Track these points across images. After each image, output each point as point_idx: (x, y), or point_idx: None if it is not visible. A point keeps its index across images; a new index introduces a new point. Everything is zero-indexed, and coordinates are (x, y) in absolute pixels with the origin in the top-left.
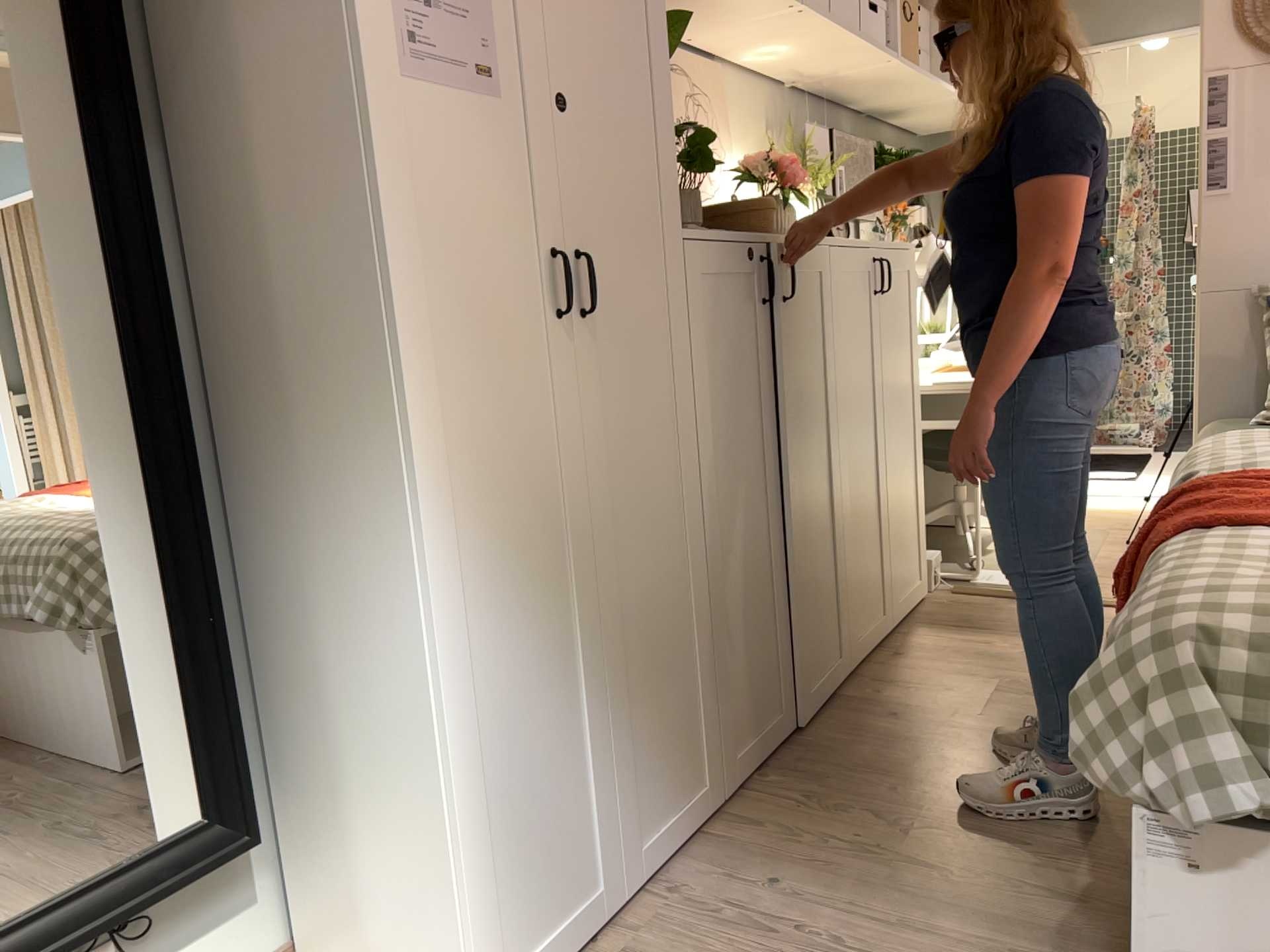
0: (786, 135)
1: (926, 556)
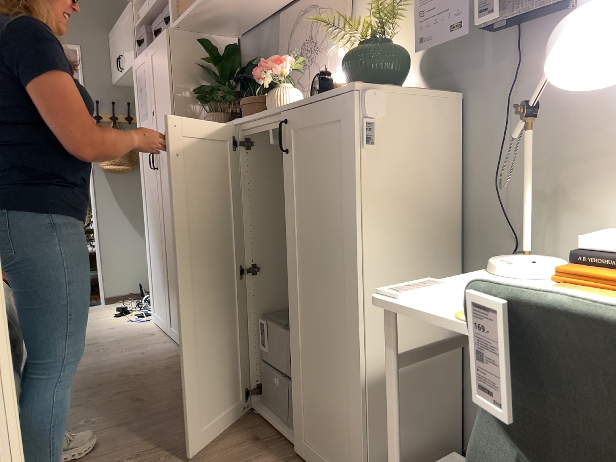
0: None
1: None
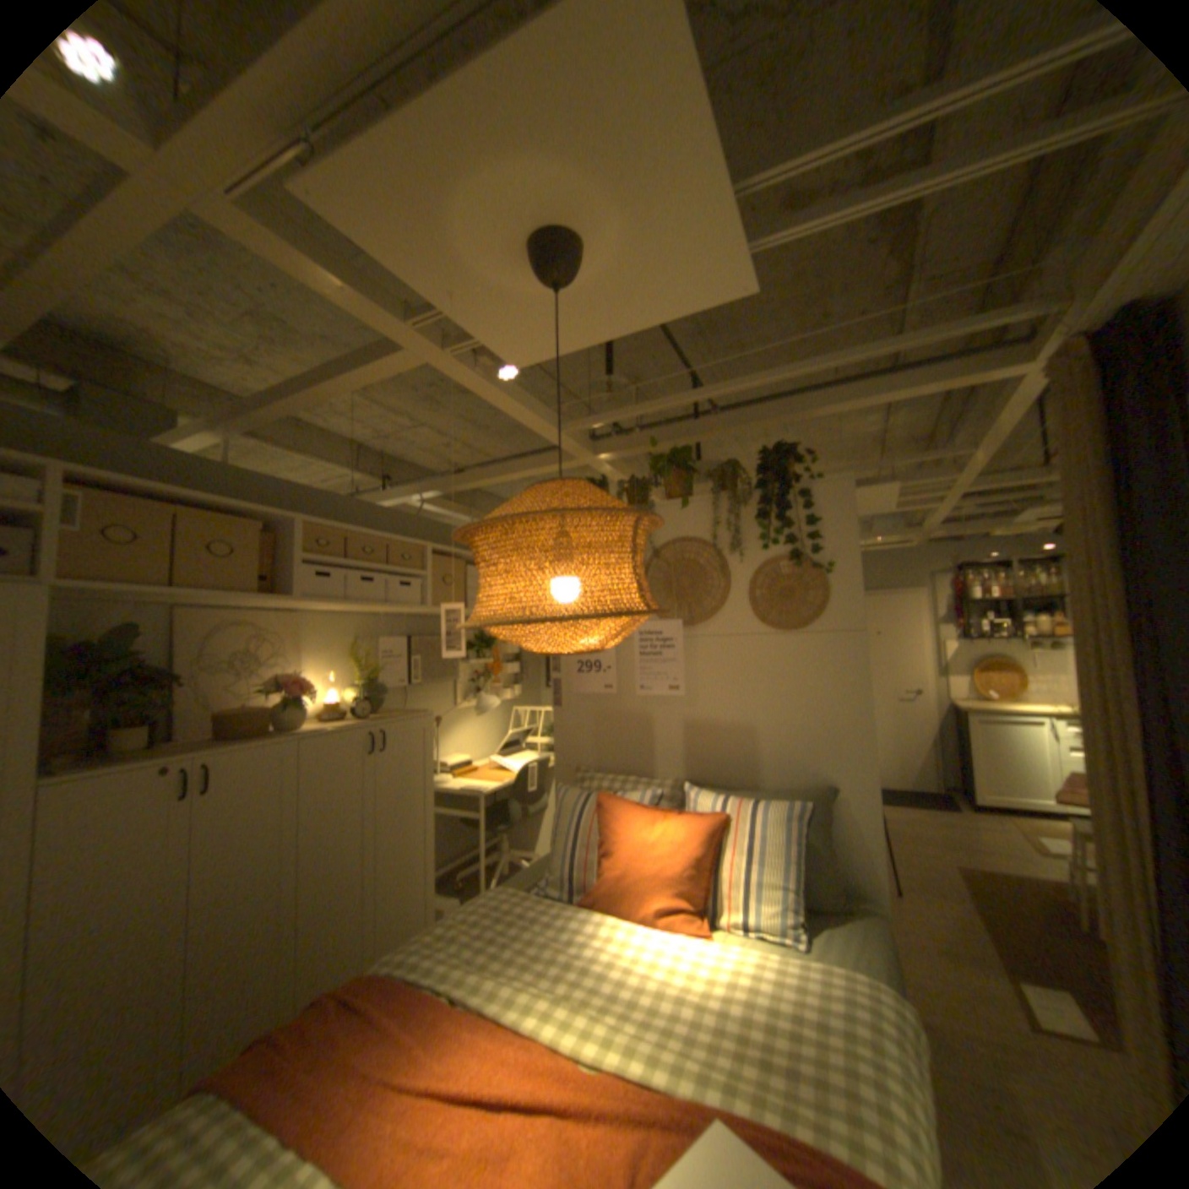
0: (353, 646)
1: (429, 910)
